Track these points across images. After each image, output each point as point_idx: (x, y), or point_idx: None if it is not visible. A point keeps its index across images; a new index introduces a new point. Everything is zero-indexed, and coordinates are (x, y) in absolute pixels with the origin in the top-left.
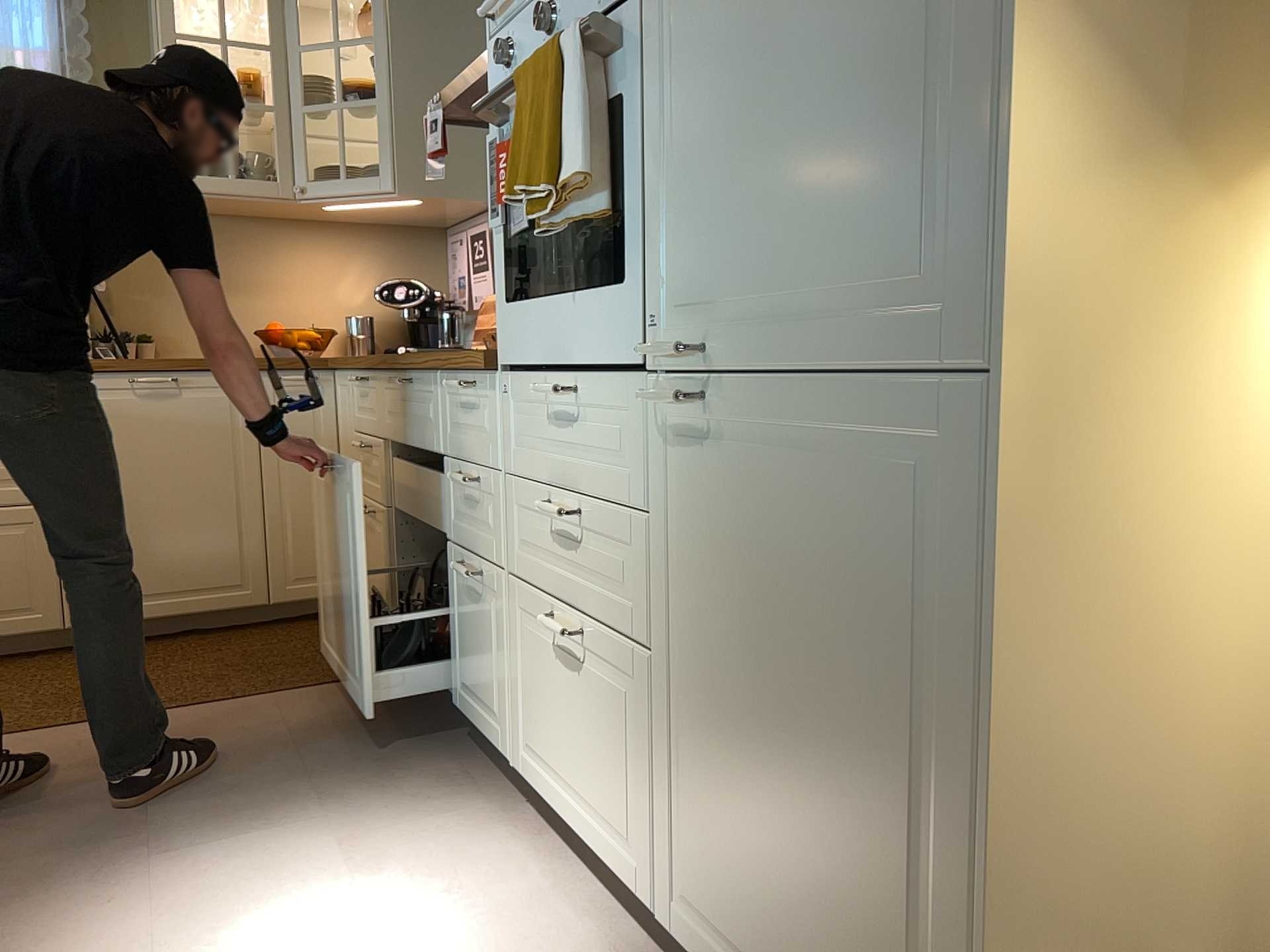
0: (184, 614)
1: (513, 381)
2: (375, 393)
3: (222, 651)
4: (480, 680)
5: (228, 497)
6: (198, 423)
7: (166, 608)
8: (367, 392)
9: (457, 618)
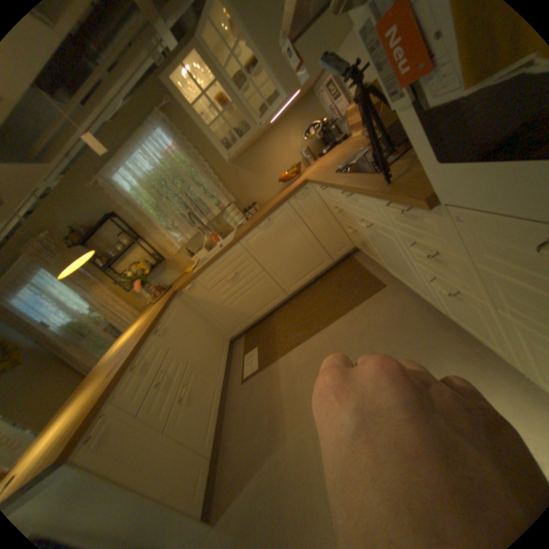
0: (314, 276)
1: (466, 213)
2: (334, 192)
3: (331, 285)
4: (472, 323)
5: (305, 241)
6: (283, 226)
7: (309, 278)
8: (330, 190)
9: (437, 290)
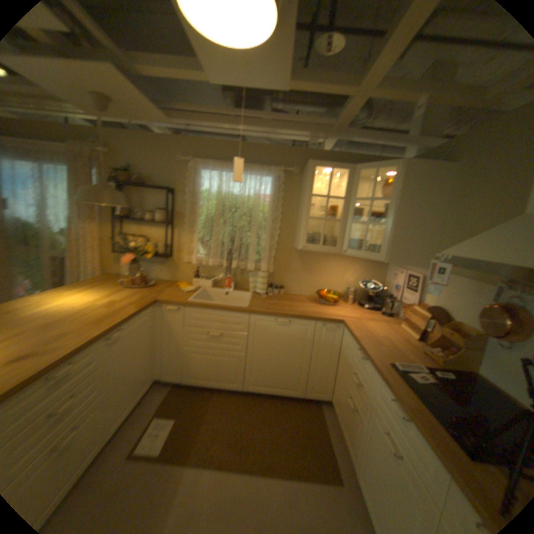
0: (276, 396)
1: None
2: (371, 373)
3: (286, 422)
4: None
5: (297, 363)
6: (293, 337)
7: (271, 393)
8: (364, 364)
9: None
